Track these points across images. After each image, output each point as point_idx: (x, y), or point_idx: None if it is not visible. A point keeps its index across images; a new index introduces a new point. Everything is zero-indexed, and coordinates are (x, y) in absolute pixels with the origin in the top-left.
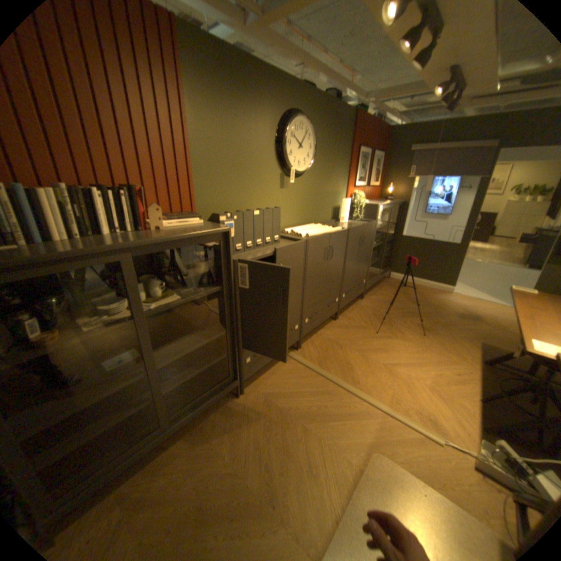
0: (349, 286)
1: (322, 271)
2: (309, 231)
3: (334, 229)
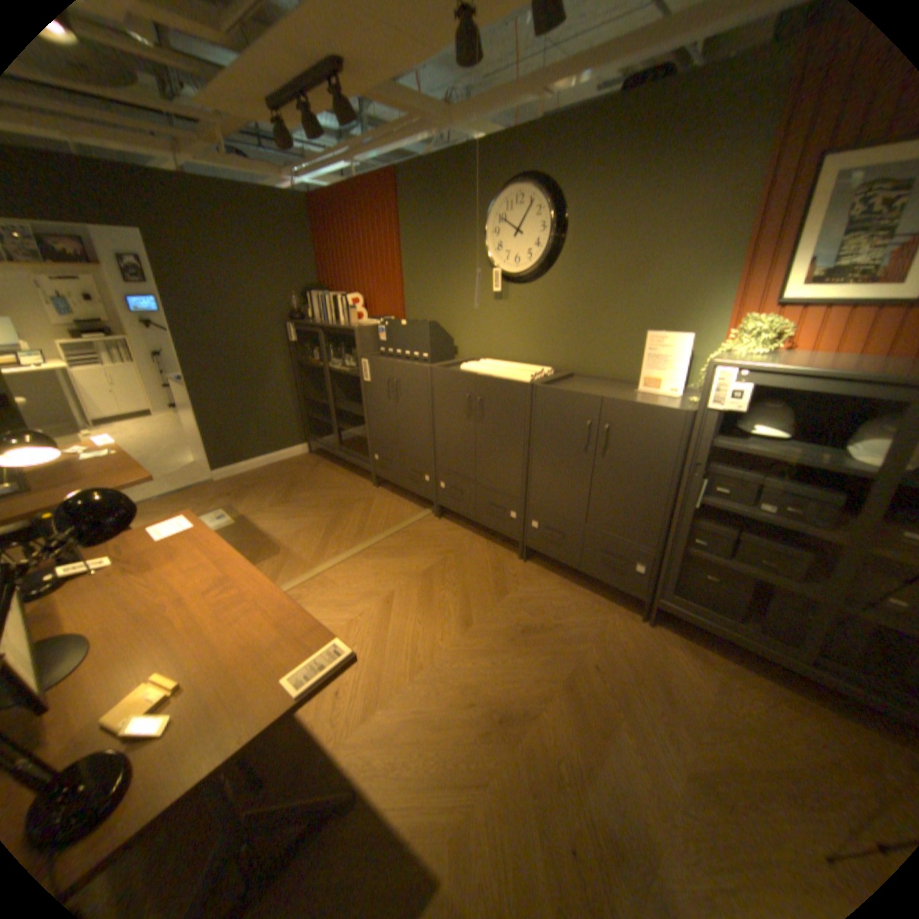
0: (556, 520)
1: (464, 429)
2: (481, 367)
3: (512, 376)
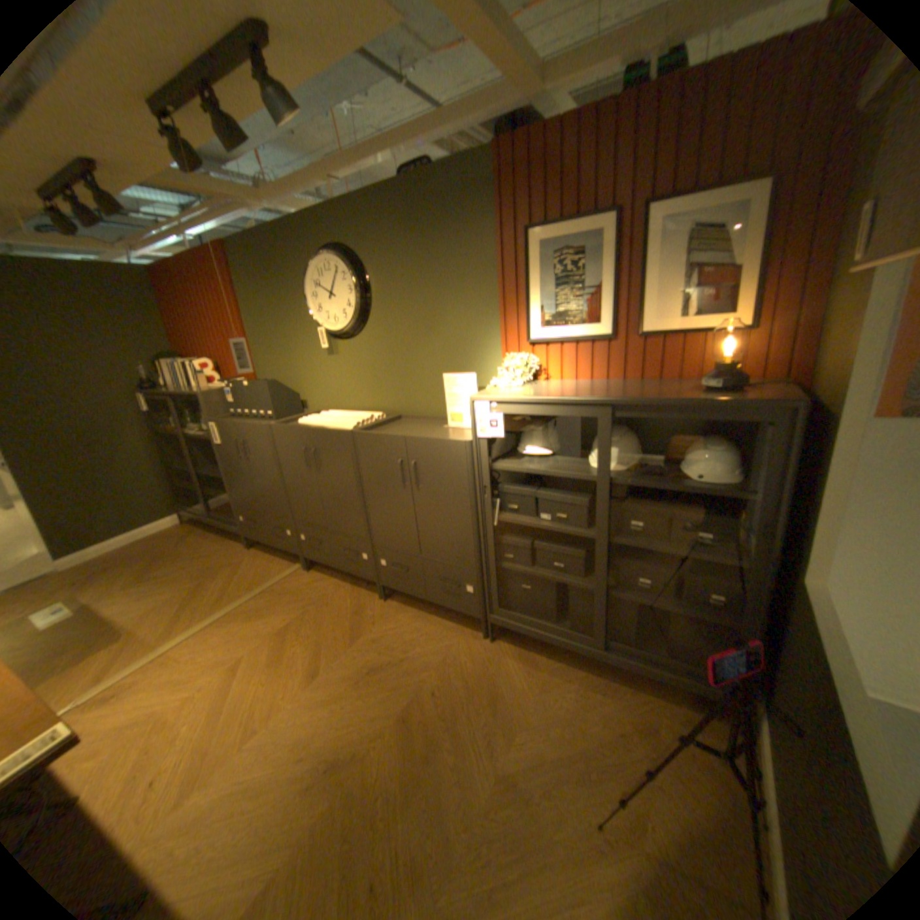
0: (399, 555)
1: (309, 480)
2: (319, 419)
3: (340, 425)
